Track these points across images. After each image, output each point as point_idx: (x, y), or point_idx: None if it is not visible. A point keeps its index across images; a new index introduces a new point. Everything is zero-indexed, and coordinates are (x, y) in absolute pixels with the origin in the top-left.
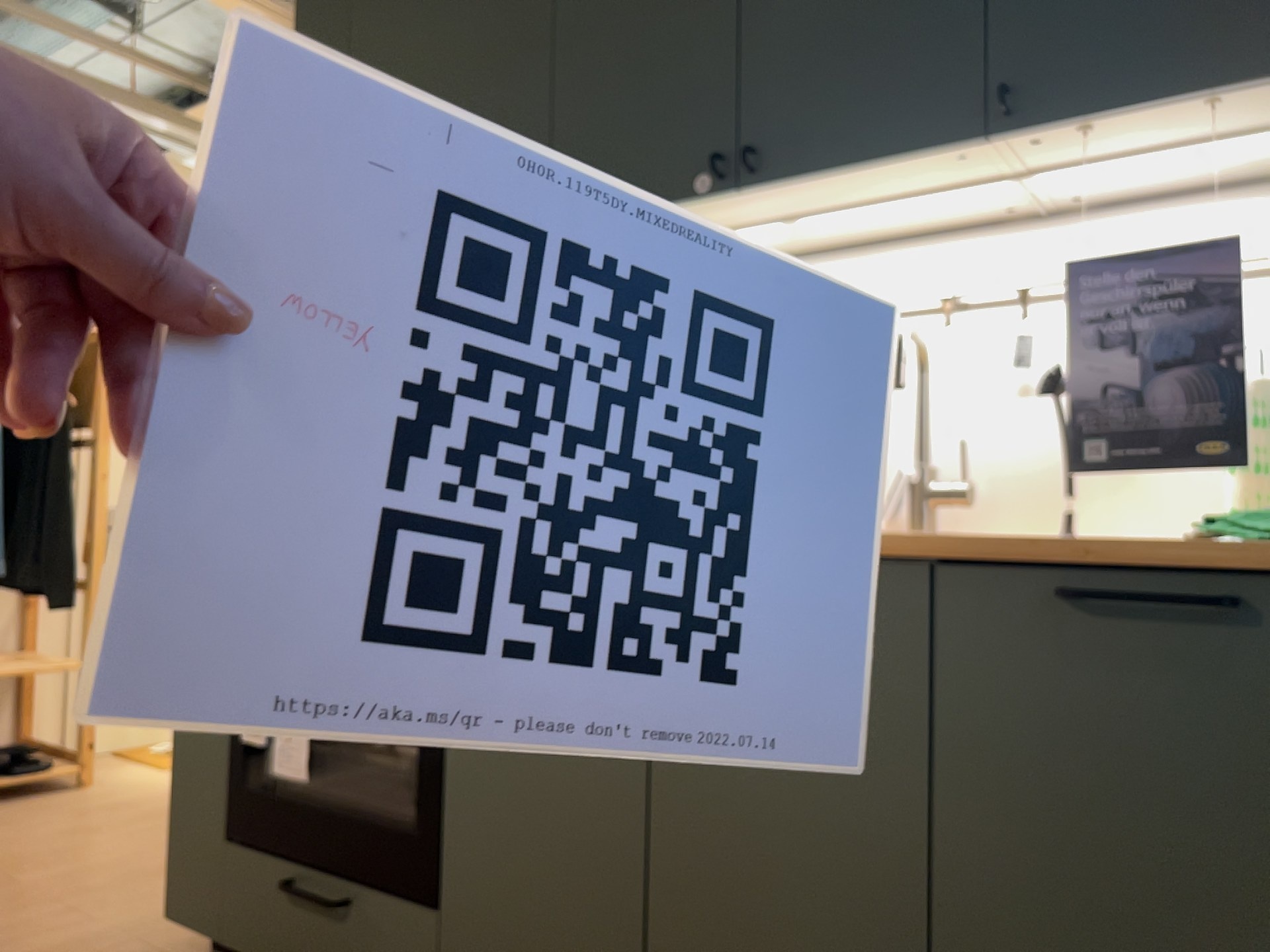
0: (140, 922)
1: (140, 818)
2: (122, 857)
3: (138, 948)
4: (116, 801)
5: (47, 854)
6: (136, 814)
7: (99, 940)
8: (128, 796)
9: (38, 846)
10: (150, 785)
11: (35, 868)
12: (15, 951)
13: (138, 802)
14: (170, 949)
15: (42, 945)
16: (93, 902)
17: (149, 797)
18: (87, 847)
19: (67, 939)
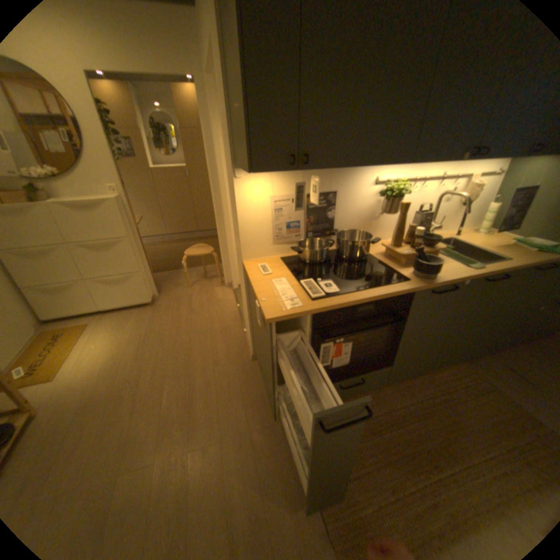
0: (230, 426)
1: (114, 403)
2: (157, 418)
3: (253, 432)
4: (77, 406)
5: (123, 445)
6: (107, 403)
7: (237, 442)
8: (74, 400)
9: (106, 447)
10: (69, 389)
11: (136, 452)
12: (226, 471)
13: (89, 399)
14: (261, 423)
15: (227, 461)
16: (198, 437)
17: (86, 393)
18: (130, 428)
19: (228, 452)
